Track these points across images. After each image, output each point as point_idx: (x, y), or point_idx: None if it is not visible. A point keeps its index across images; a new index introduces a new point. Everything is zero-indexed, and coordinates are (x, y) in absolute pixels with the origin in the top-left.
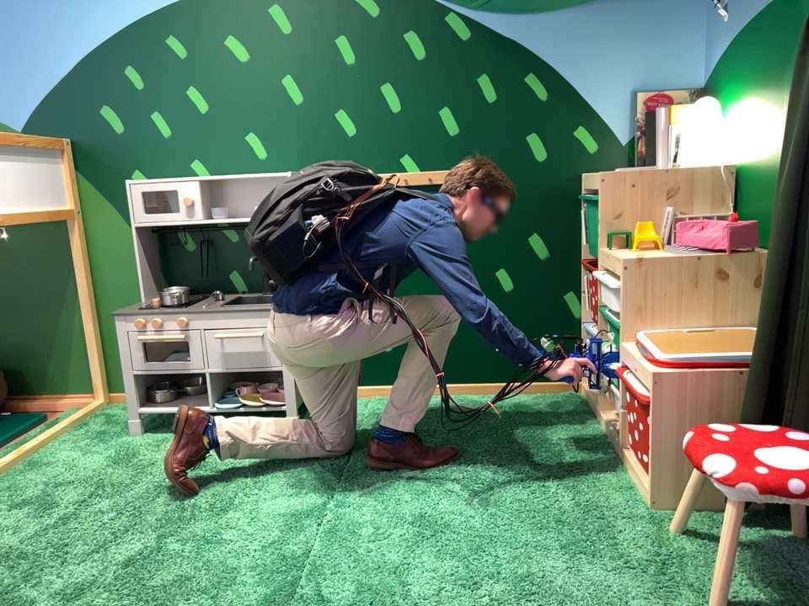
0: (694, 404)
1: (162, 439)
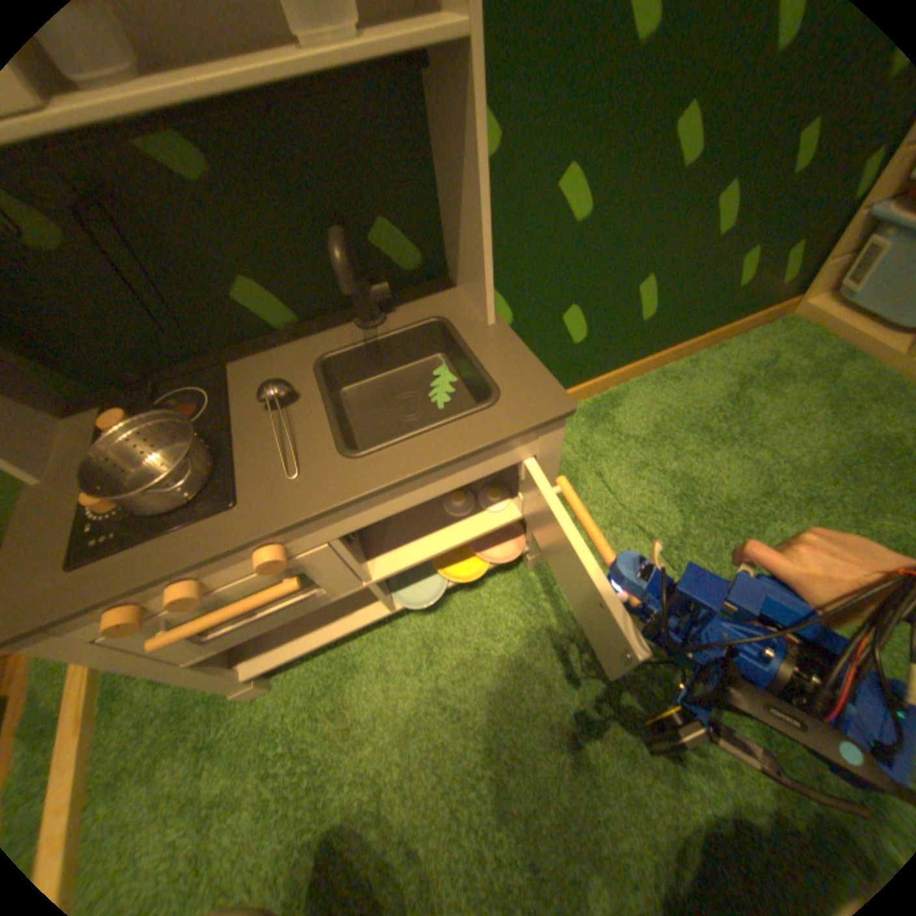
0: None
1: (329, 670)
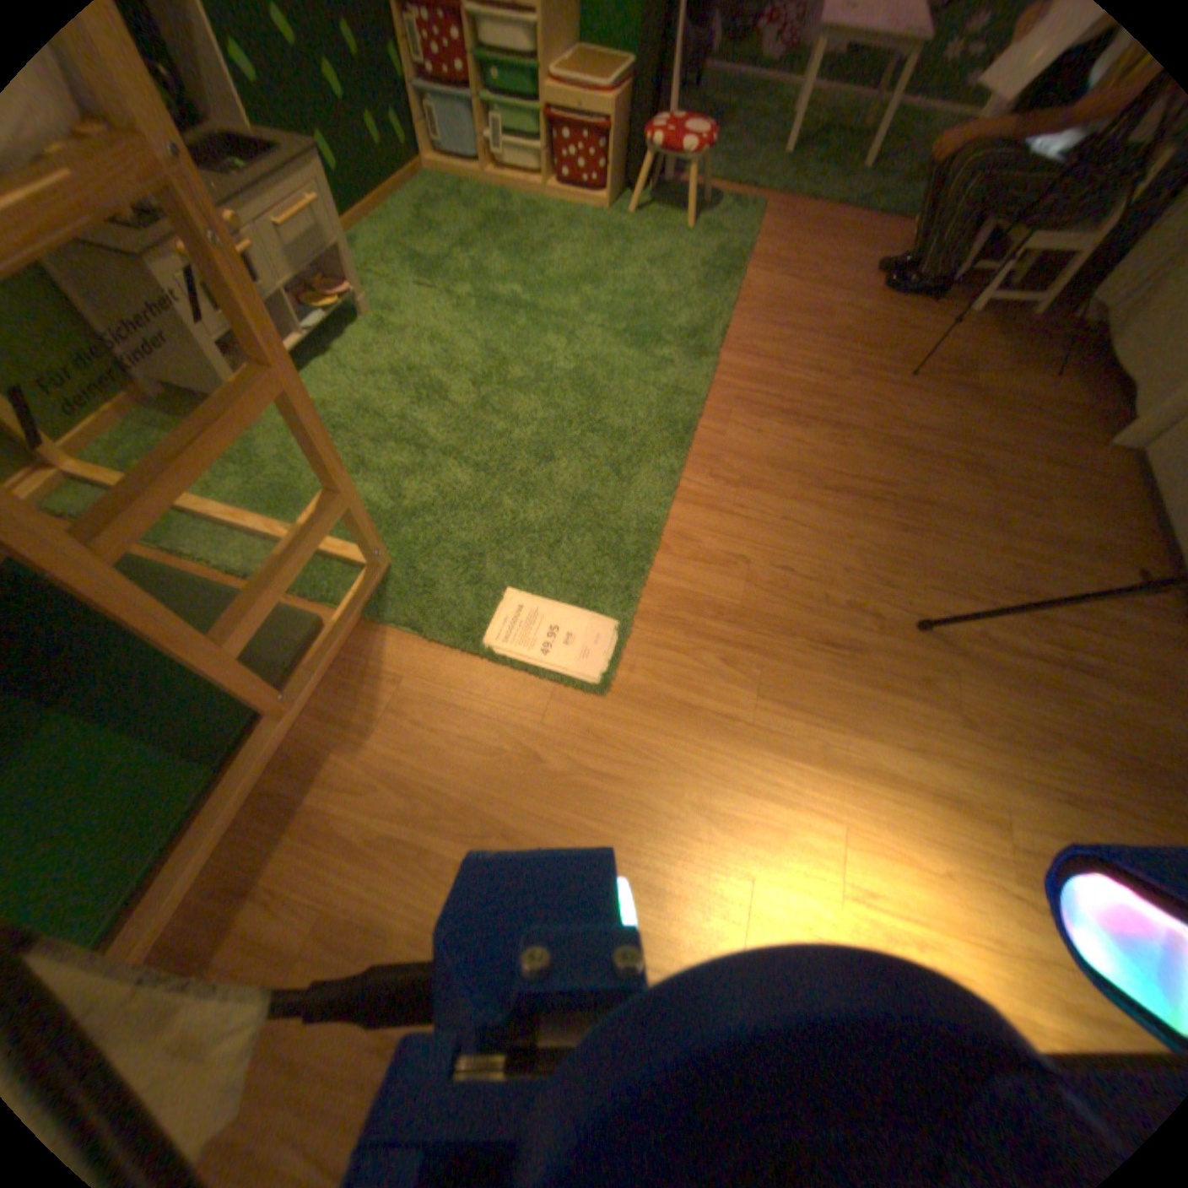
0: (617, 117)
1: None
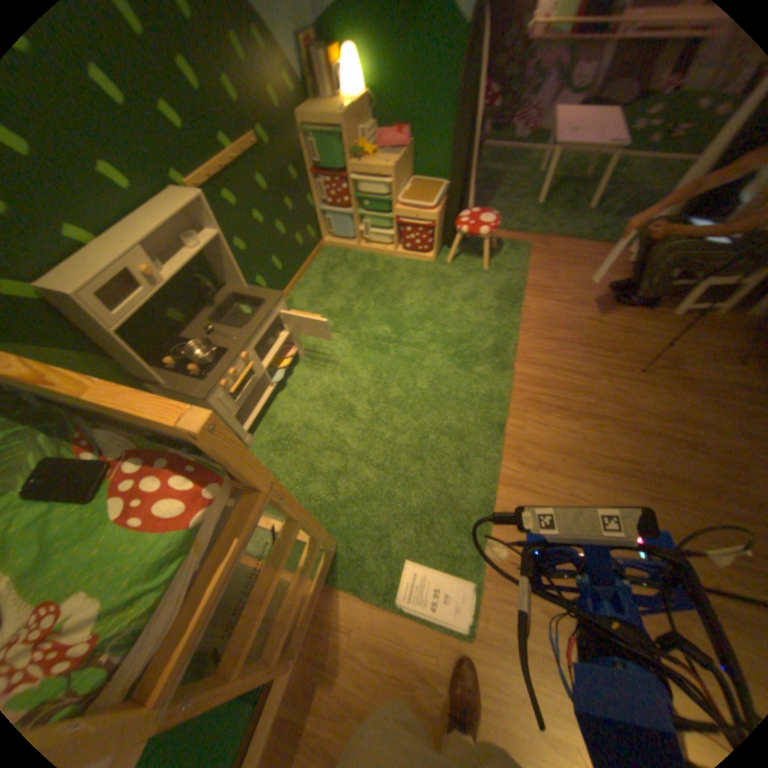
0: (441, 217)
1: (267, 421)
